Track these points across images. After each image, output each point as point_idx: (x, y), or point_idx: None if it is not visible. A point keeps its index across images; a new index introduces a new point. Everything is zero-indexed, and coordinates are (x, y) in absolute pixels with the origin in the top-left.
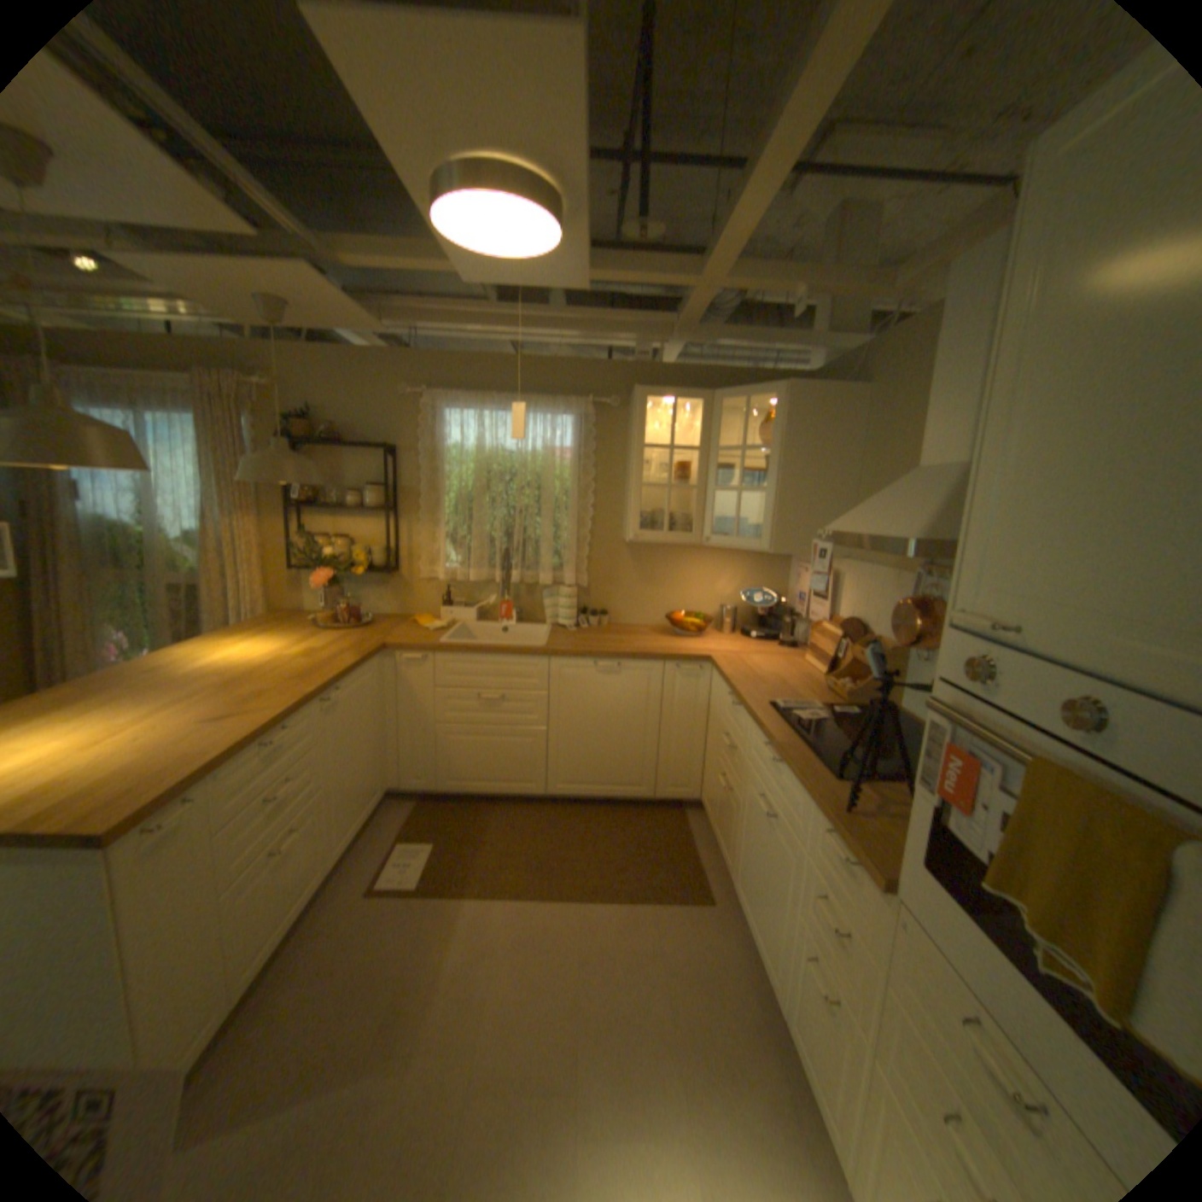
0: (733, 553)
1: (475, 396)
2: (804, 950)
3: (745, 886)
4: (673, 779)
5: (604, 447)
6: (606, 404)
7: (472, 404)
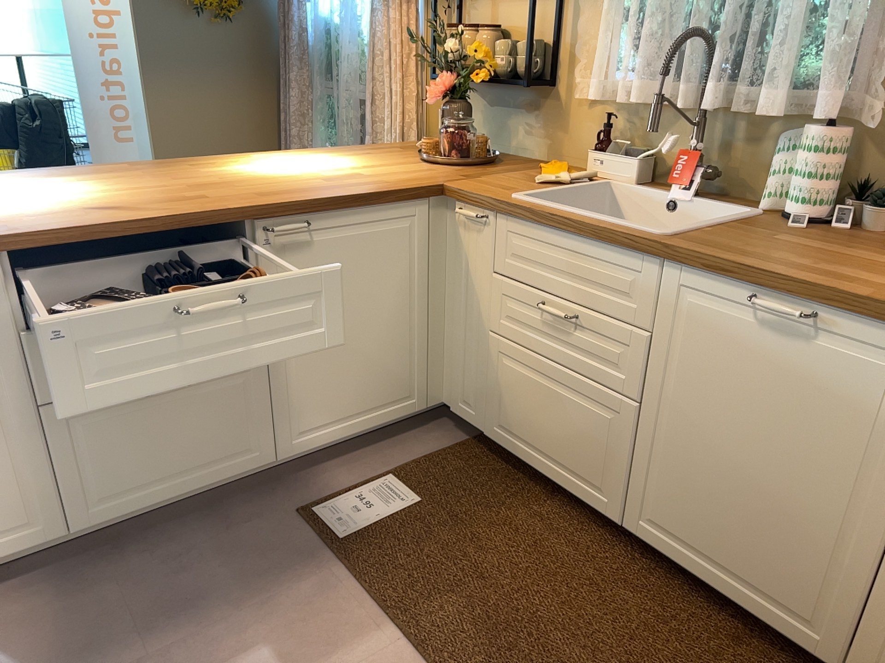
0: None
1: None
2: None
3: None
4: None
5: None
6: None
7: None
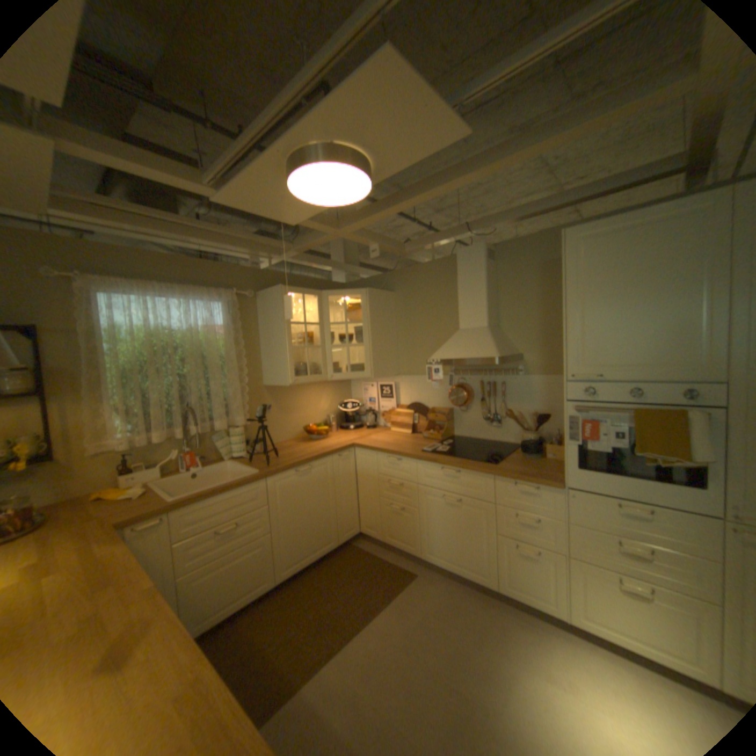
0: (325, 384)
1: (135, 285)
2: (505, 548)
3: (437, 551)
4: (346, 527)
5: (243, 325)
6: (240, 296)
7: (130, 291)
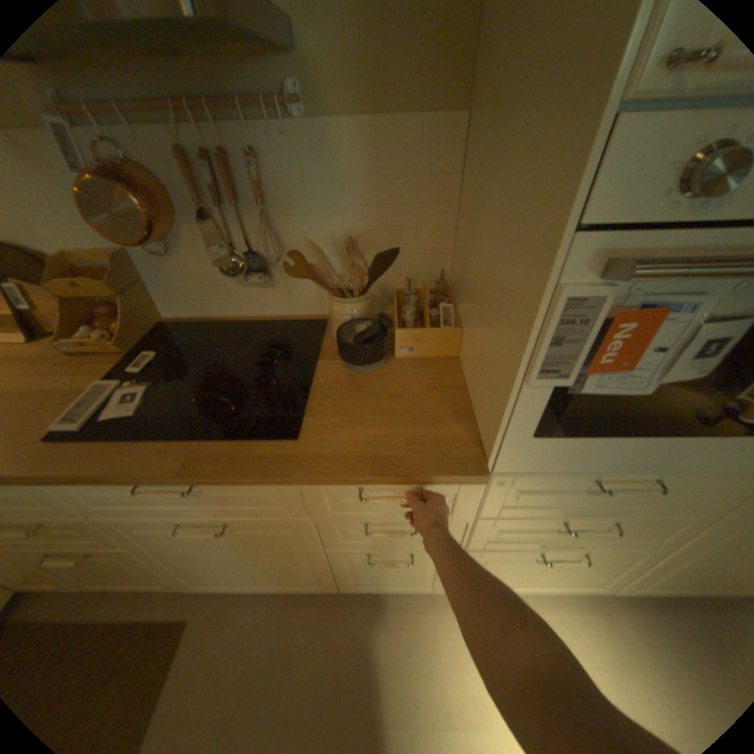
0: None
1: None
2: (344, 559)
3: (207, 581)
4: None
5: None
6: None
7: None
